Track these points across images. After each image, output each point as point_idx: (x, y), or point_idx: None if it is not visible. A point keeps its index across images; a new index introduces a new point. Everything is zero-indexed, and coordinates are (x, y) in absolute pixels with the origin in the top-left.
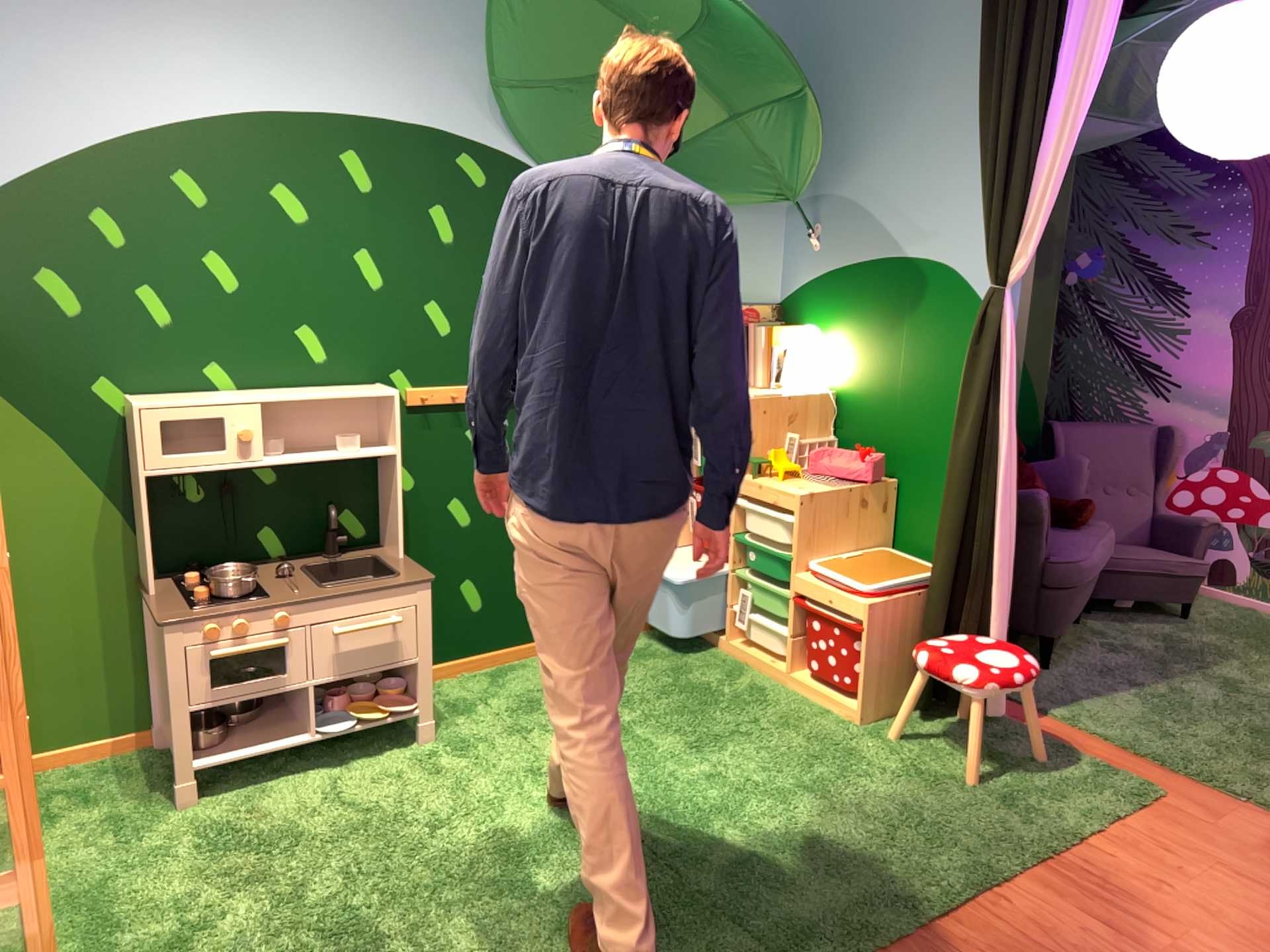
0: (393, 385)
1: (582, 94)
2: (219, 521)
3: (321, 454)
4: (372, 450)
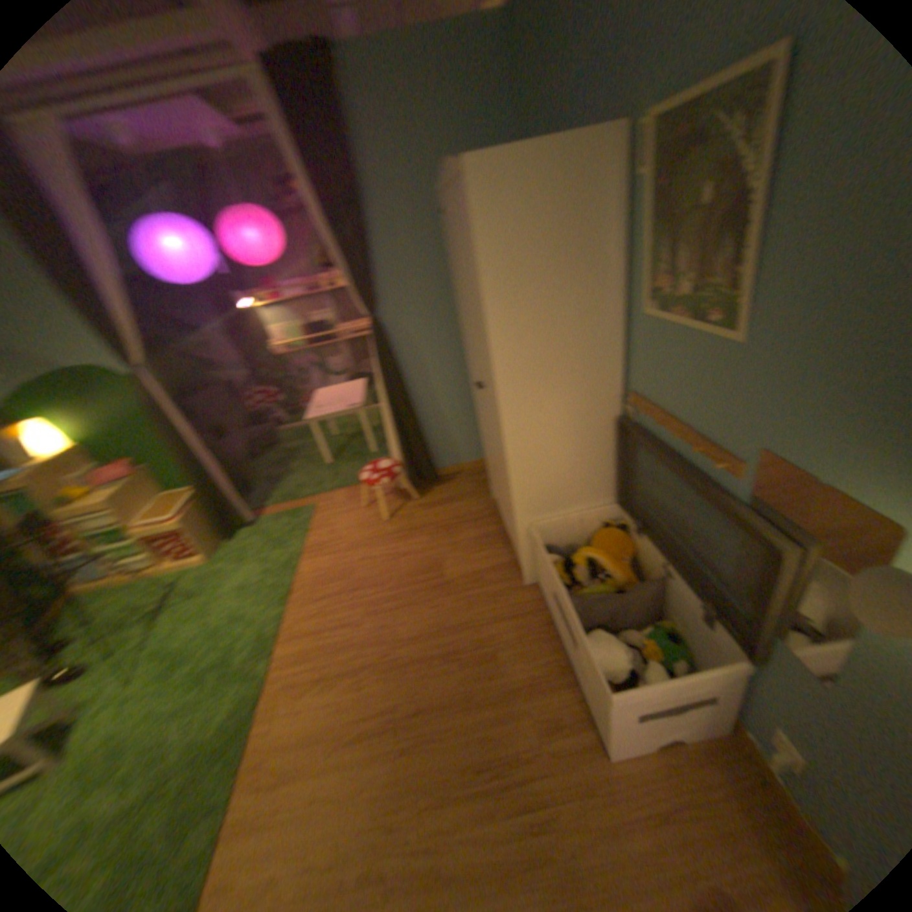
0: None
1: None
2: None
3: None
4: None
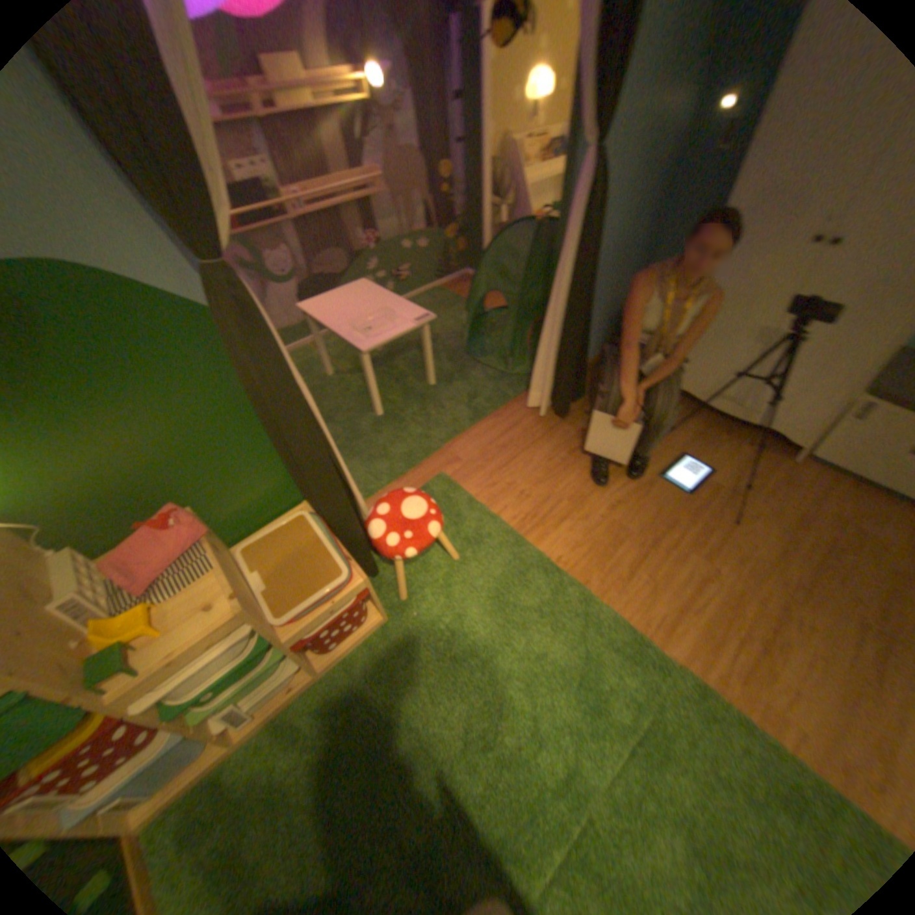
0: None
1: None
2: None
3: None
4: None
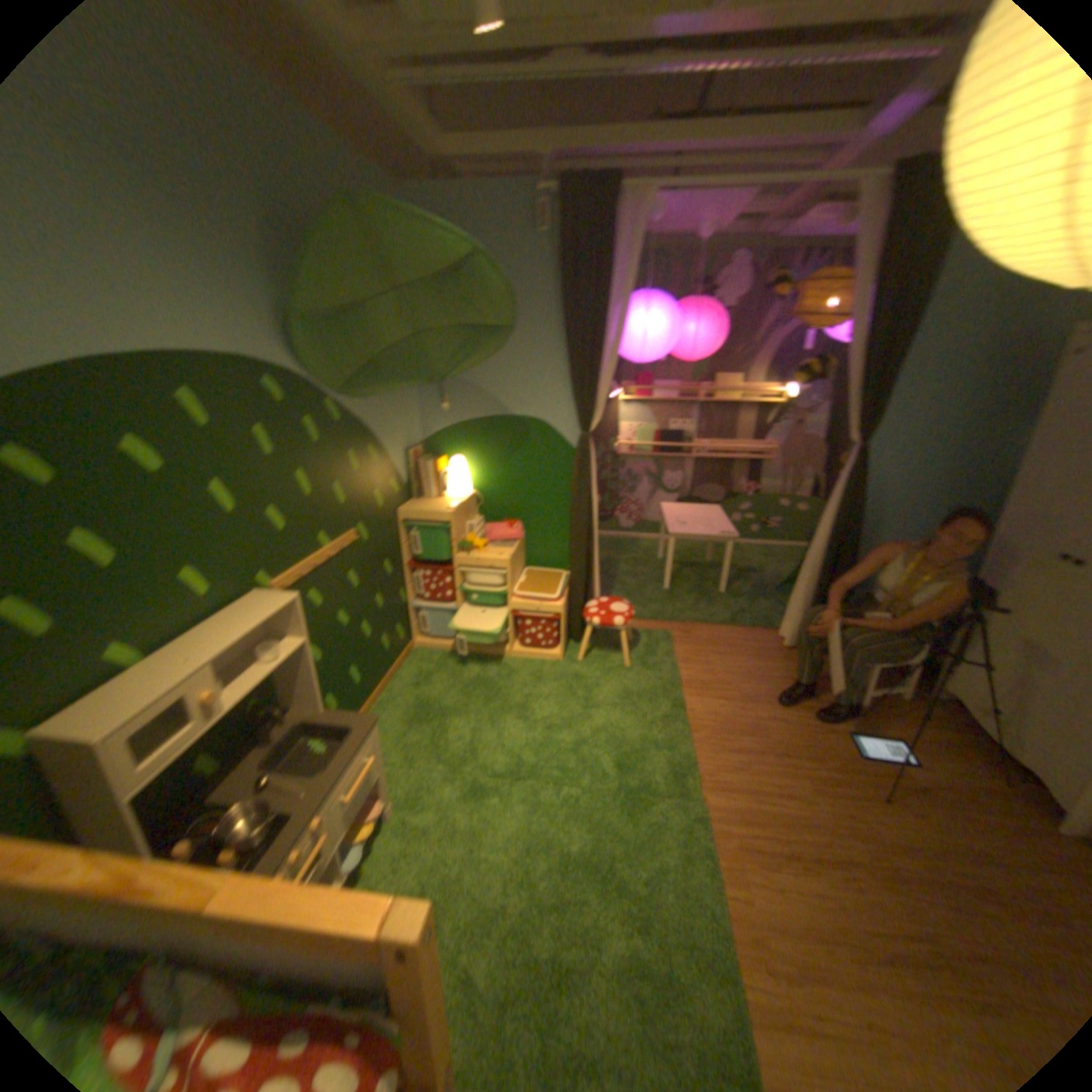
0: (257, 588)
1: (336, 322)
2: (156, 785)
3: (248, 676)
4: (280, 649)
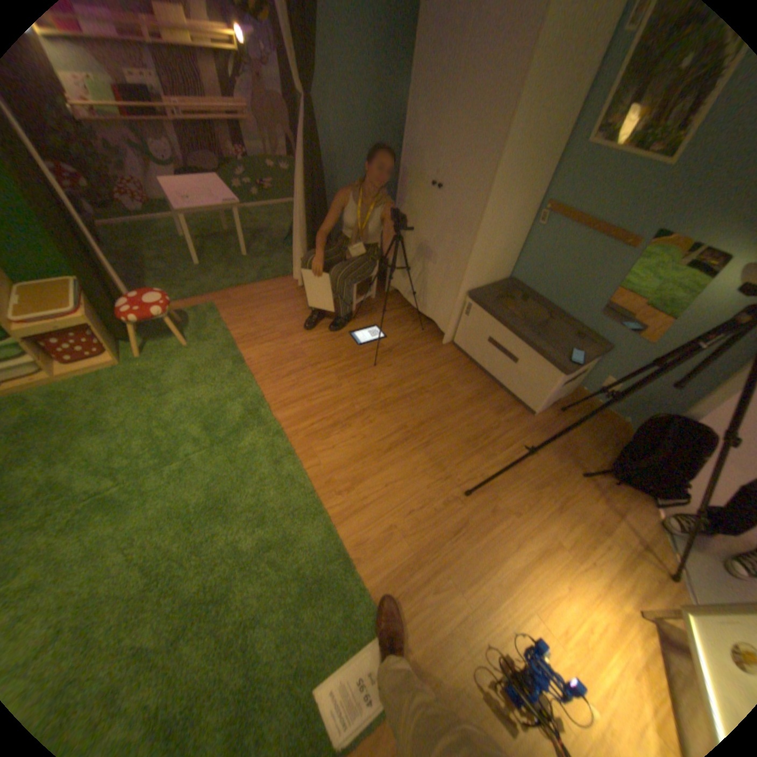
0: None
1: None
2: None
3: None
4: None
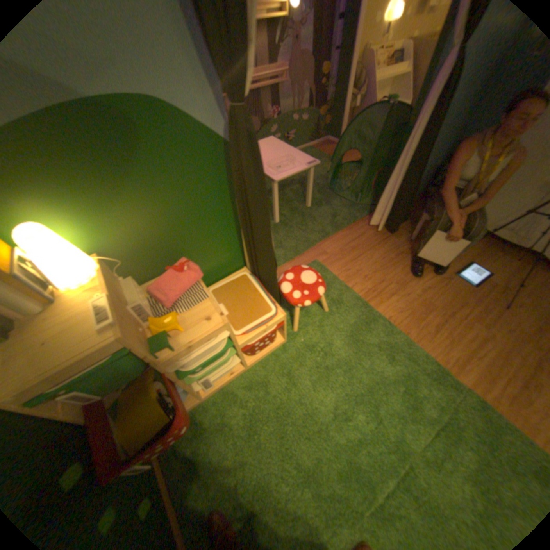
0: None
1: None
2: None
3: None
4: None
